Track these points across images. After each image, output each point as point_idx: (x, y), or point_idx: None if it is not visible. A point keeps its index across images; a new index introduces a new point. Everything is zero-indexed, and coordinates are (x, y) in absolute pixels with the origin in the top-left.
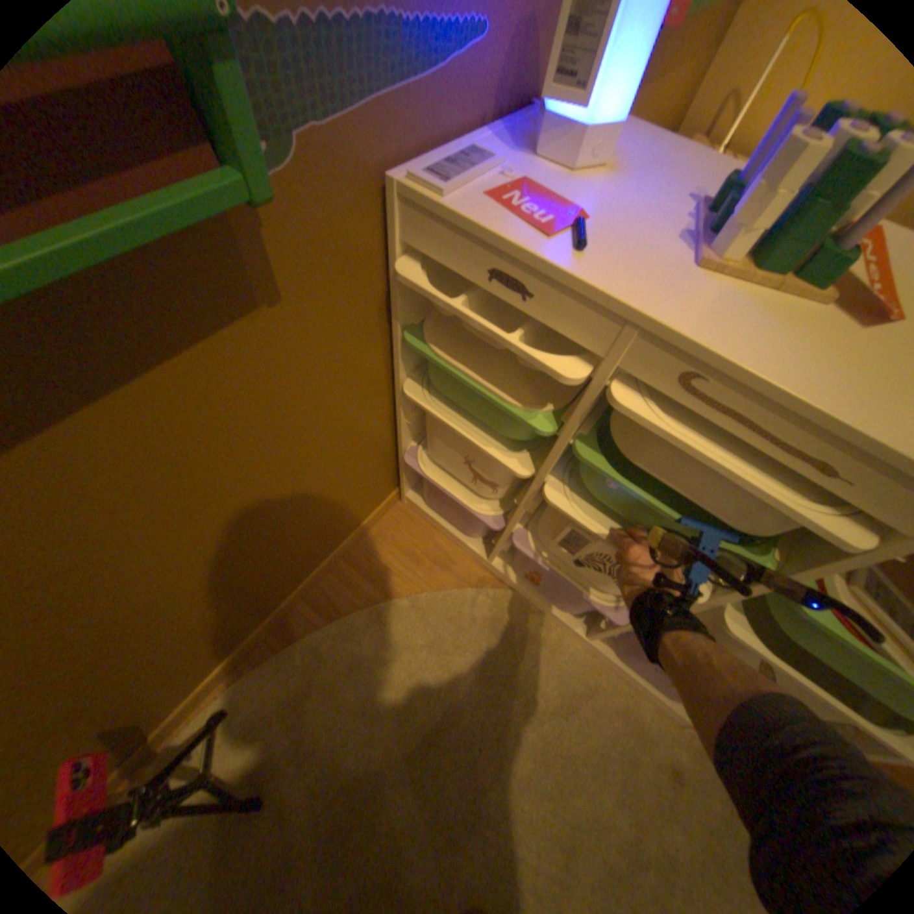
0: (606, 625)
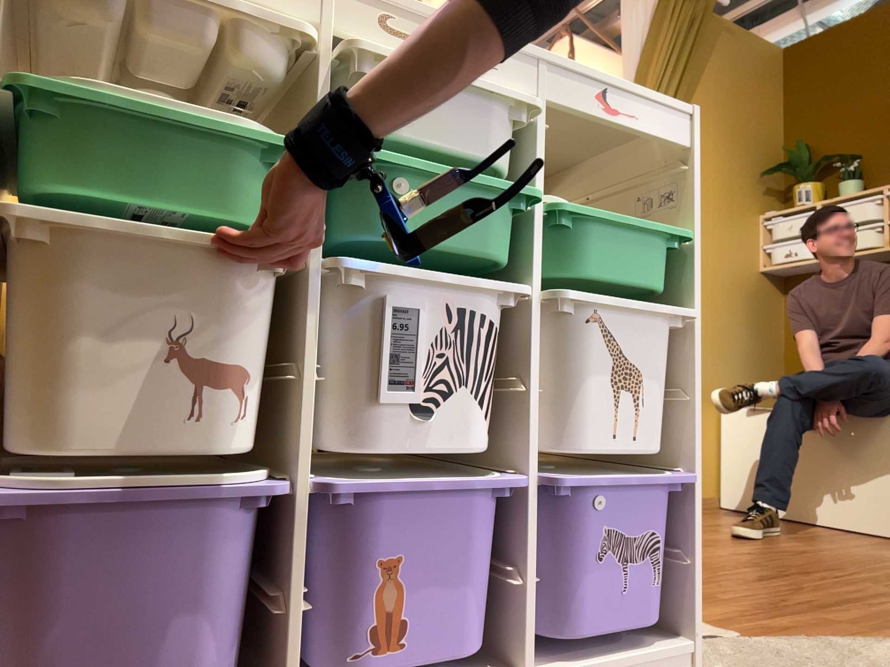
0: (518, 651)
